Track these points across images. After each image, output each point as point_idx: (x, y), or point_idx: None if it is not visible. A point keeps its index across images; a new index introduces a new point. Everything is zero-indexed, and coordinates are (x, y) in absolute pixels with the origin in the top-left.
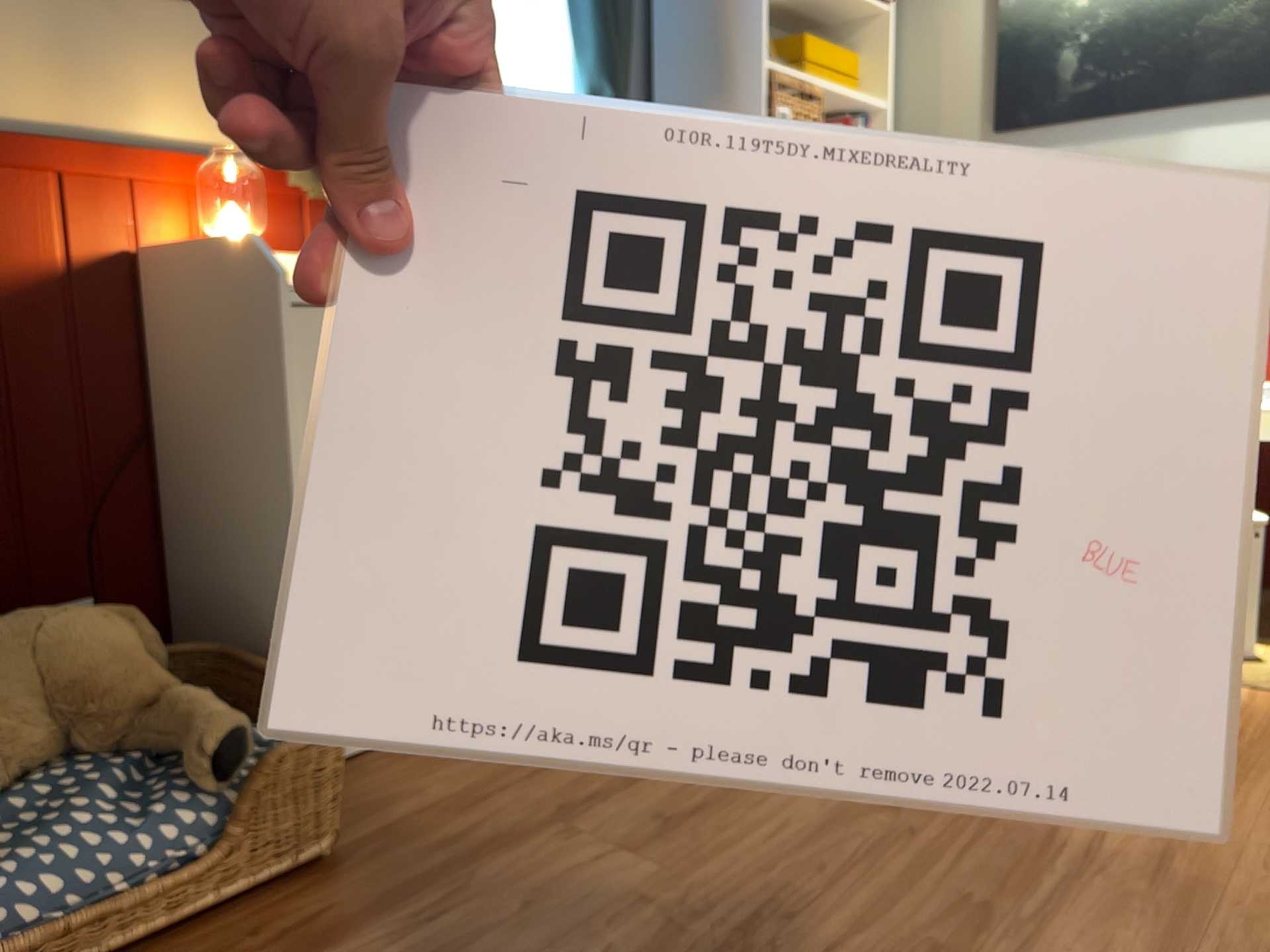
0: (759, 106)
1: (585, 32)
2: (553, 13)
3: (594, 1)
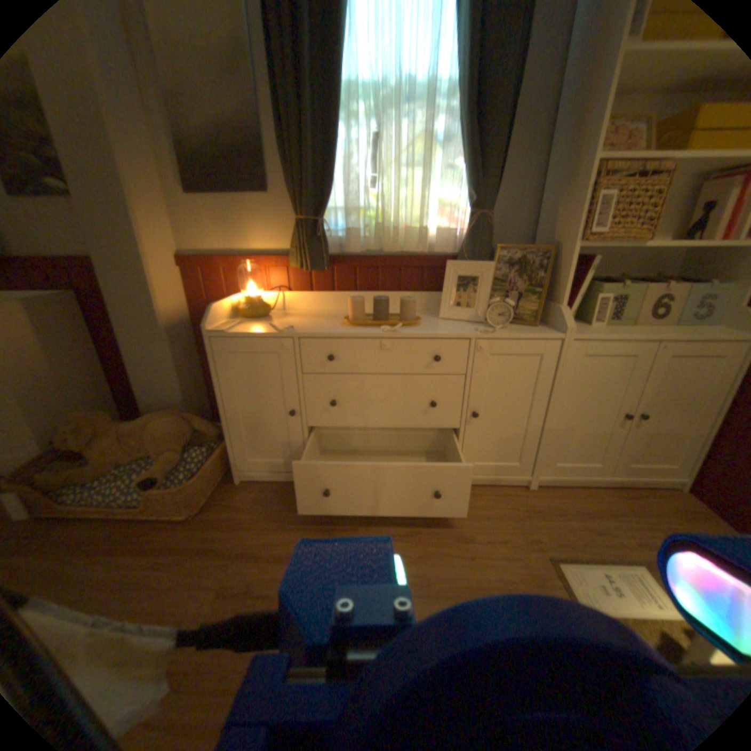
0: (587, 192)
1: (467, 158)
2: (456, 148)
3: (468, 138)
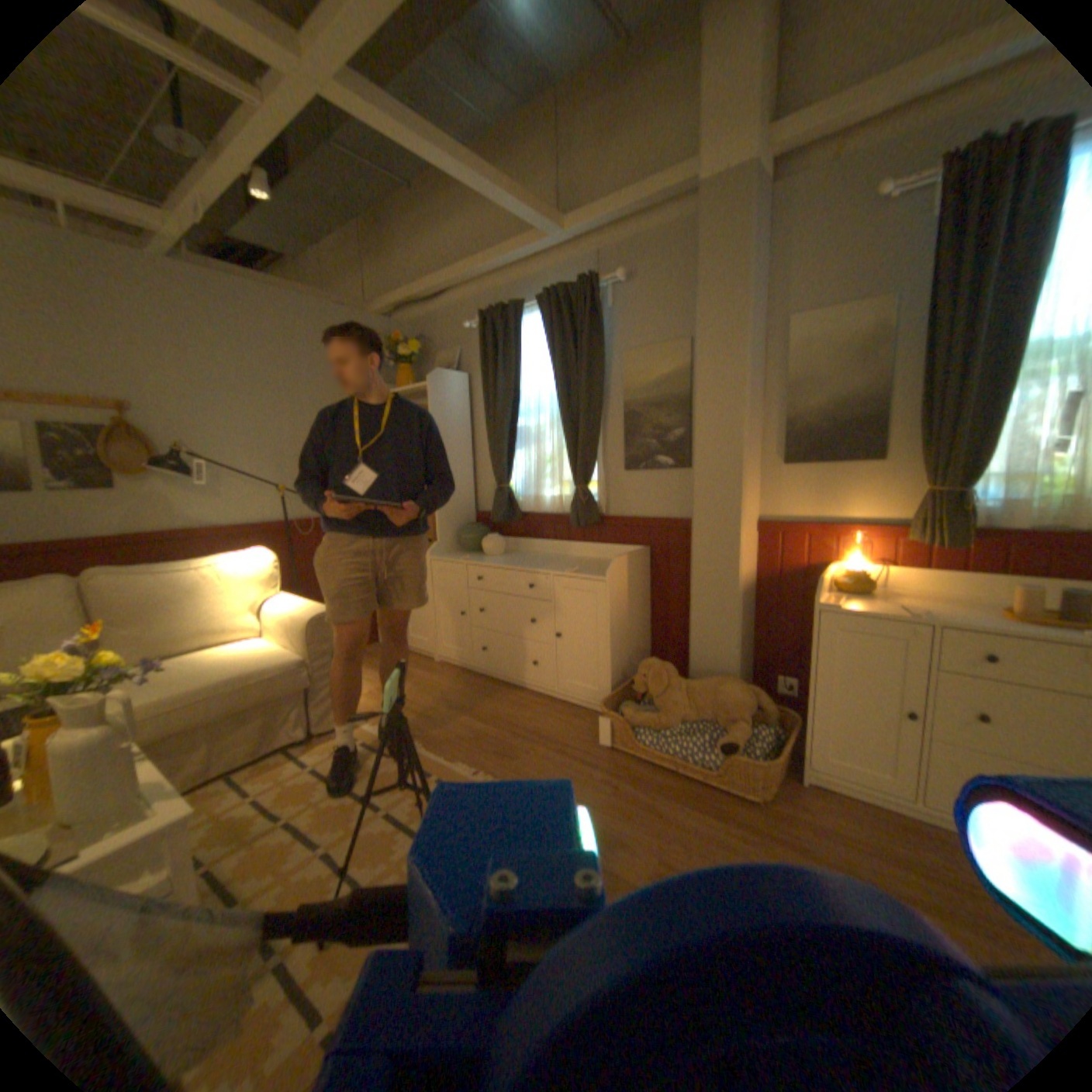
0: None
1: None
2: None
3: None
